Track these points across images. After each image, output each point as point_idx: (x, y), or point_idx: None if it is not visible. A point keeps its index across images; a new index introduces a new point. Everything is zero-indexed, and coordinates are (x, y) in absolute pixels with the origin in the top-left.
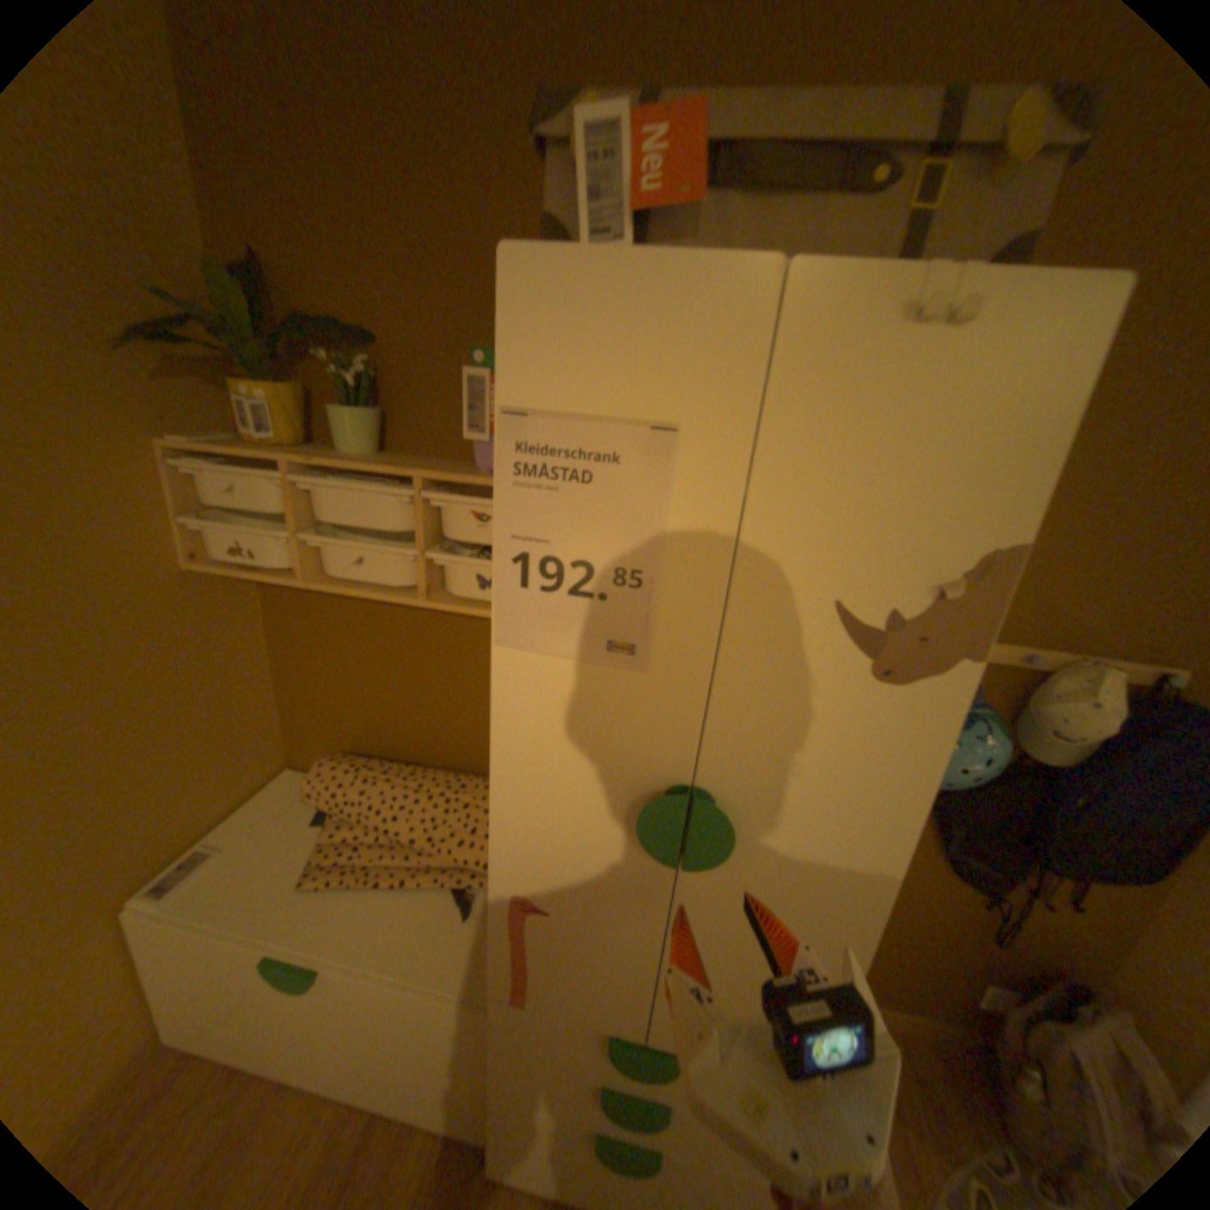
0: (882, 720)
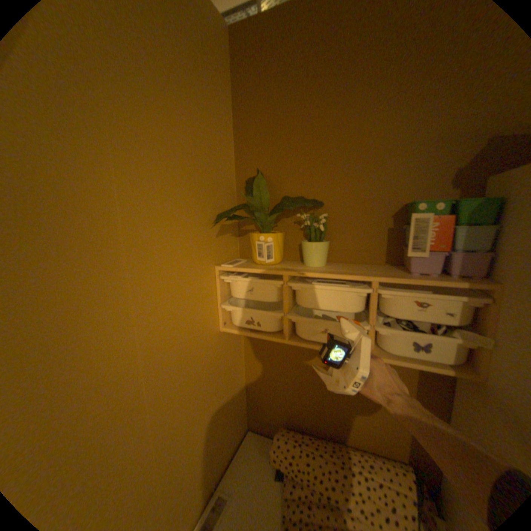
0: None
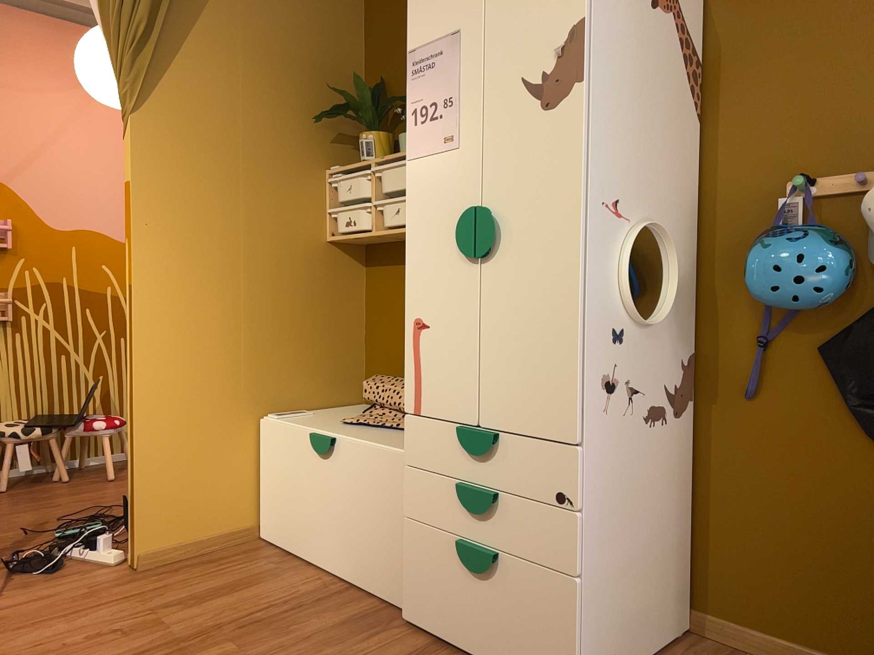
0: (549, 131)
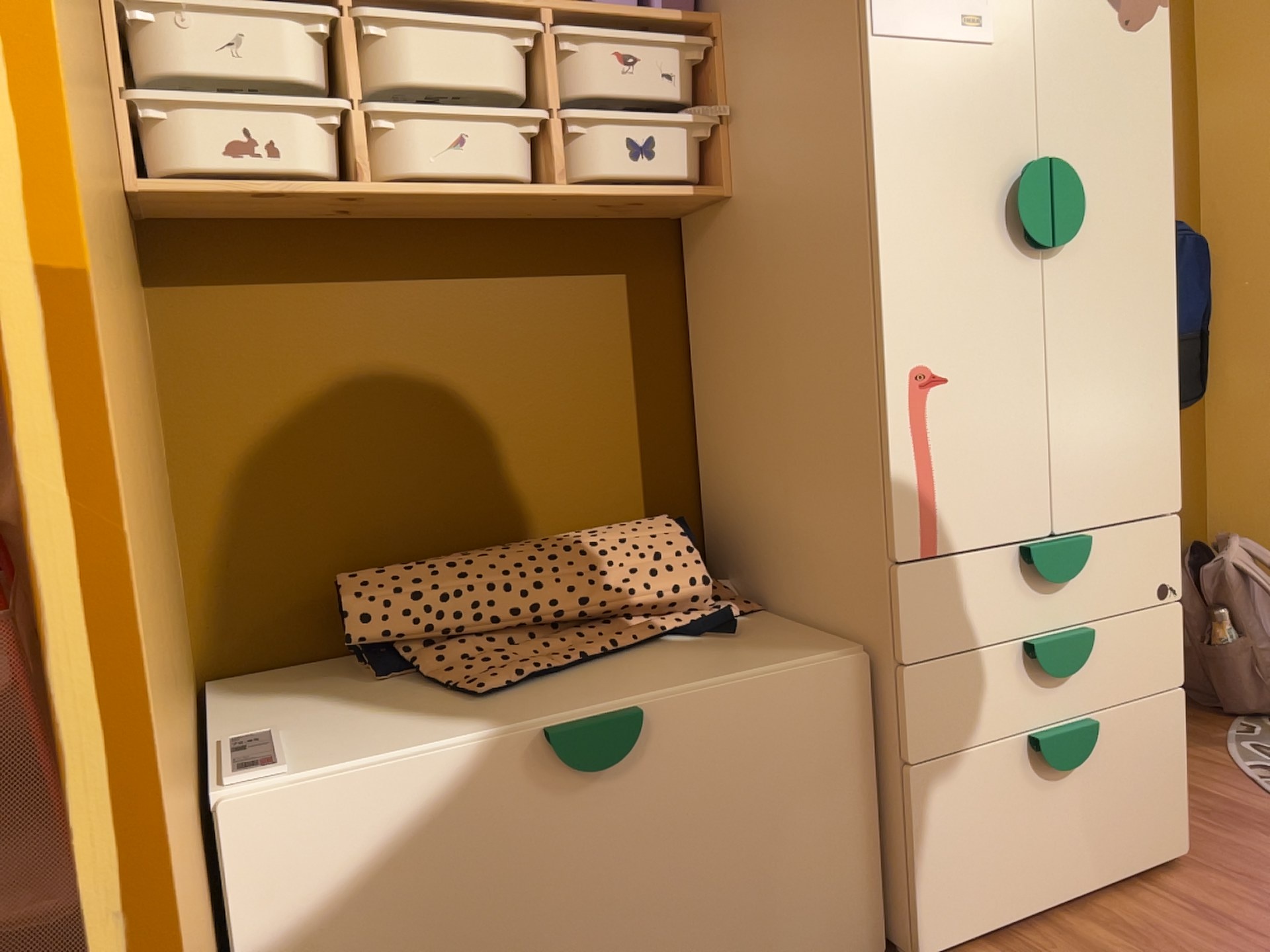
0: (1131, 64)
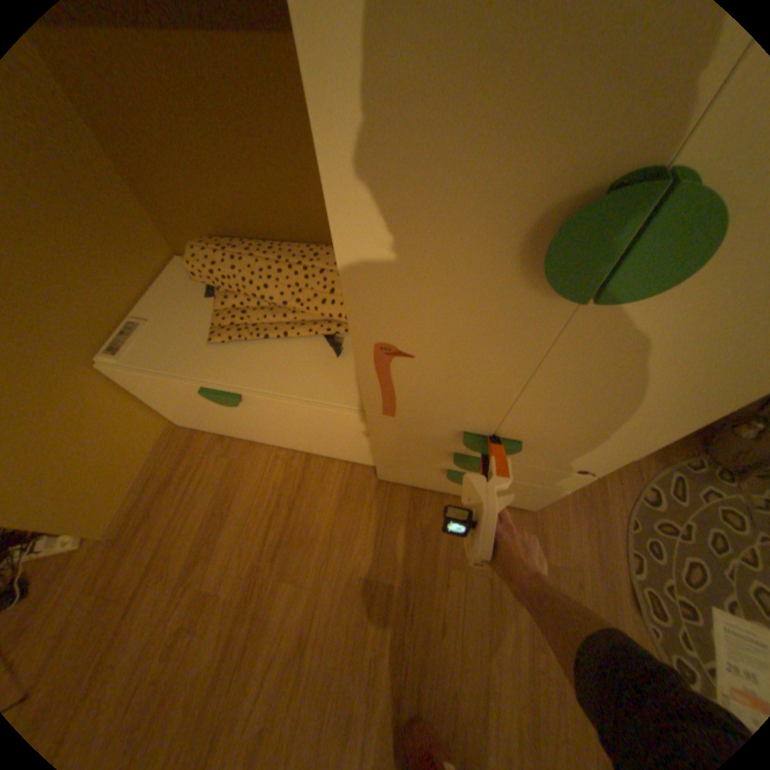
0: None
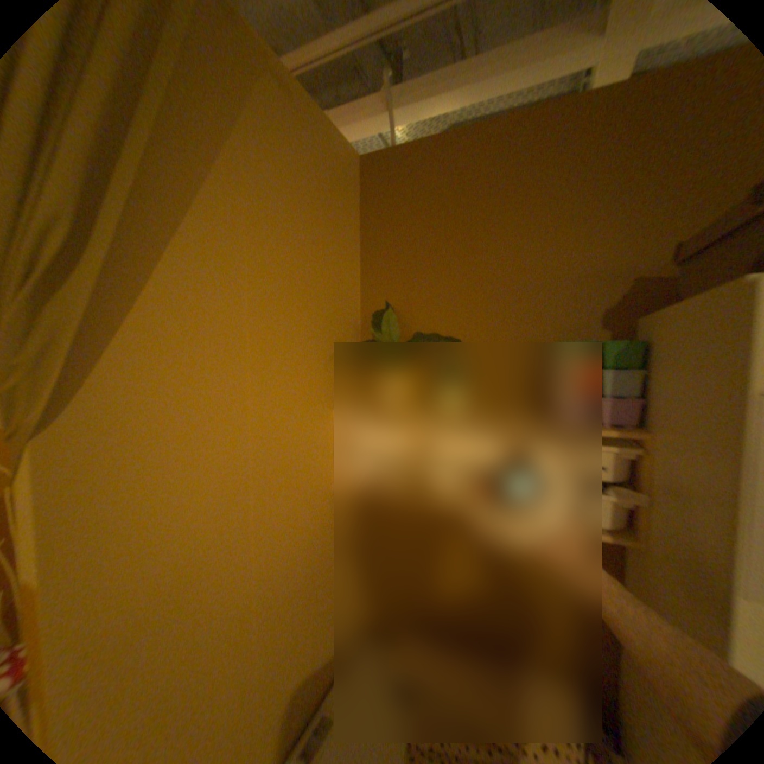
0: None
